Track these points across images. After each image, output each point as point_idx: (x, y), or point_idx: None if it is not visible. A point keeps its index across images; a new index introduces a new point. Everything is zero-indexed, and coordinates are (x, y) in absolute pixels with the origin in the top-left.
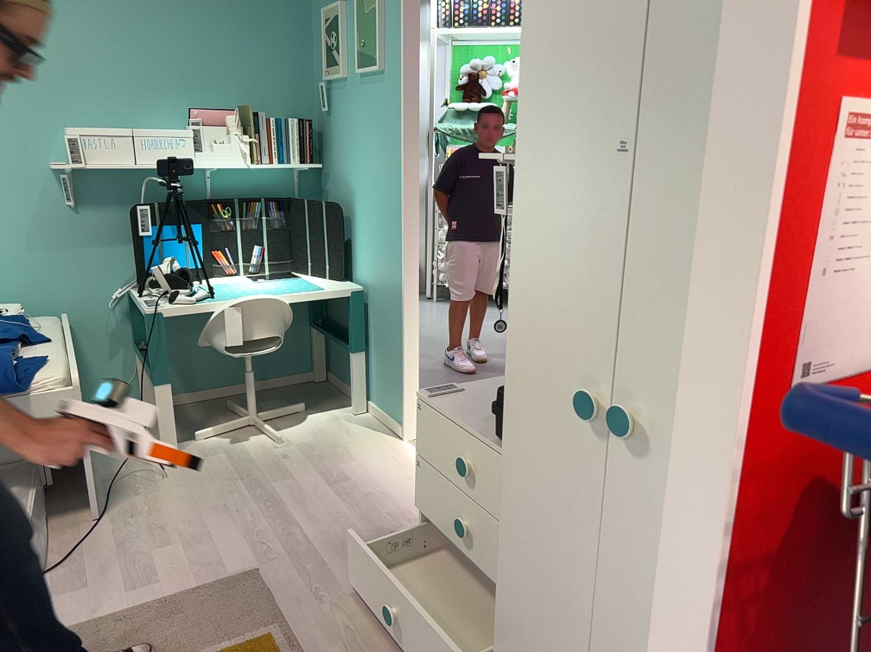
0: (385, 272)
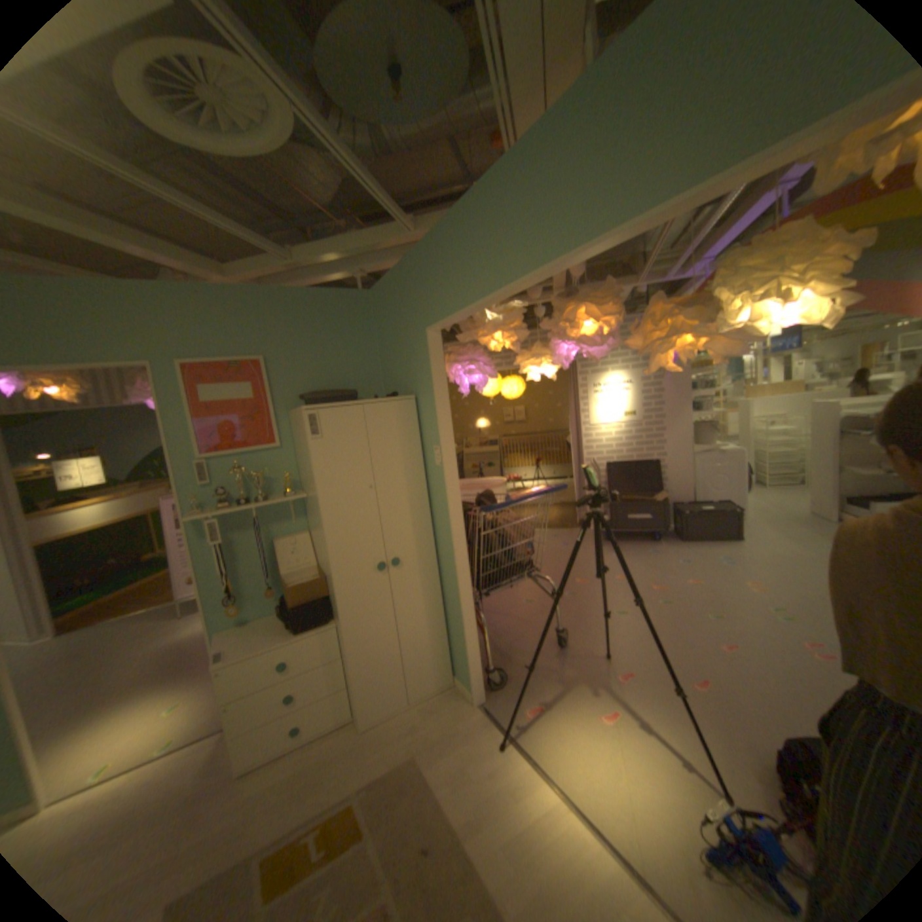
0: None
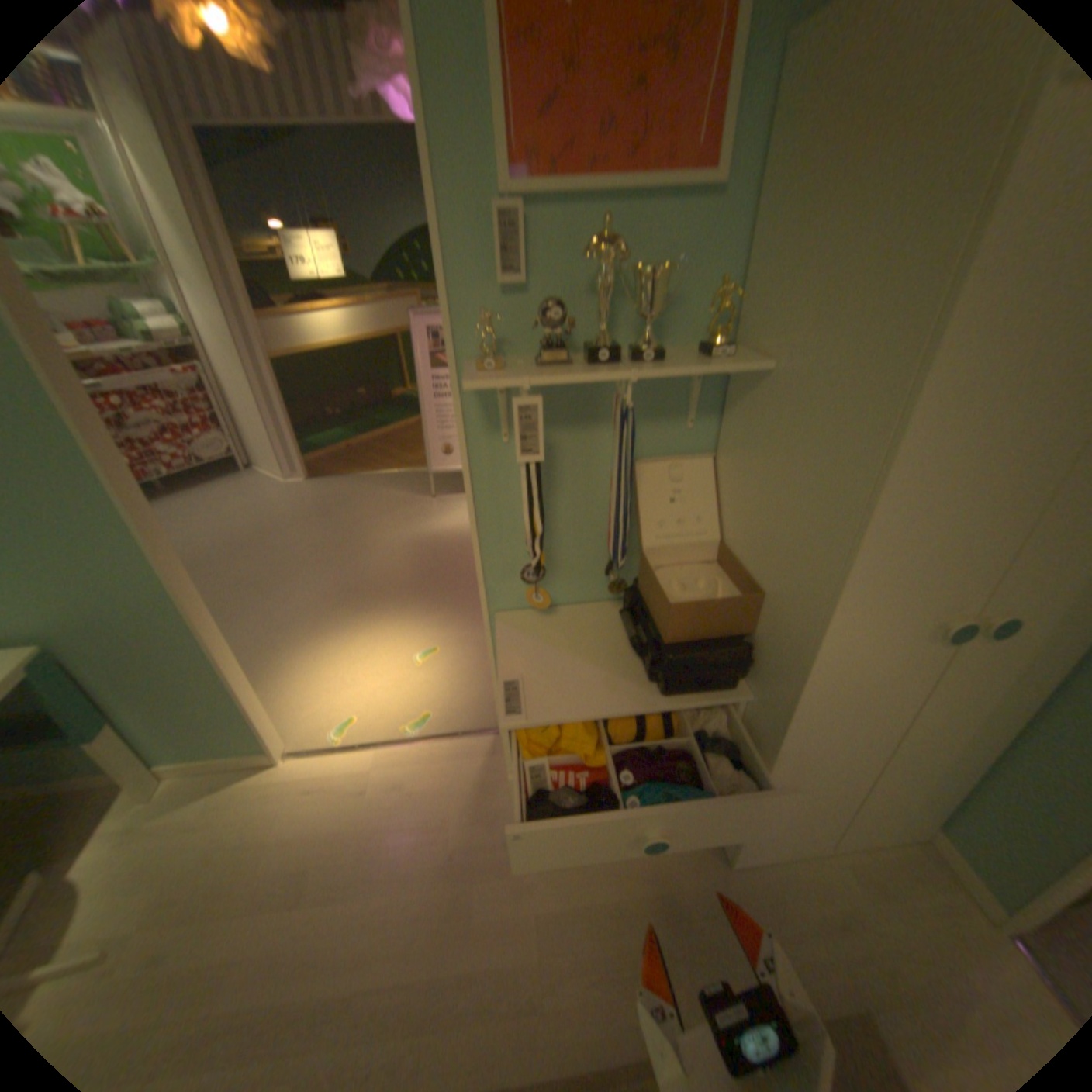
0: (102, 600)
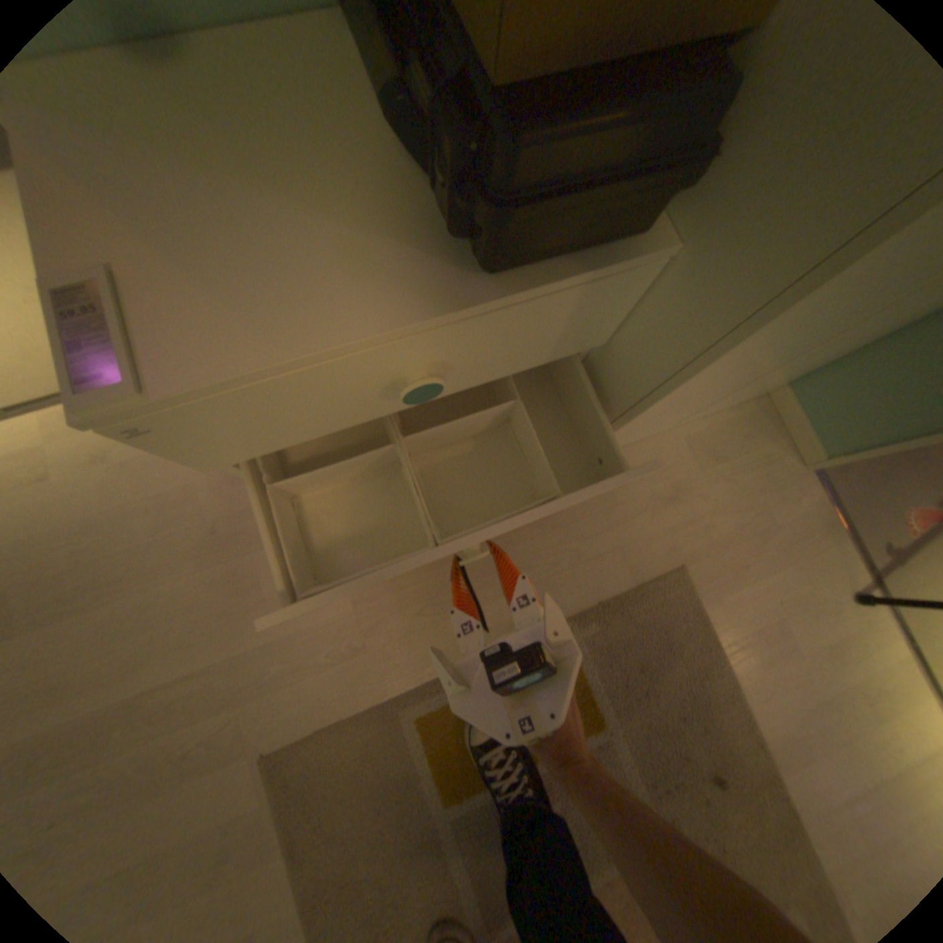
0: None
